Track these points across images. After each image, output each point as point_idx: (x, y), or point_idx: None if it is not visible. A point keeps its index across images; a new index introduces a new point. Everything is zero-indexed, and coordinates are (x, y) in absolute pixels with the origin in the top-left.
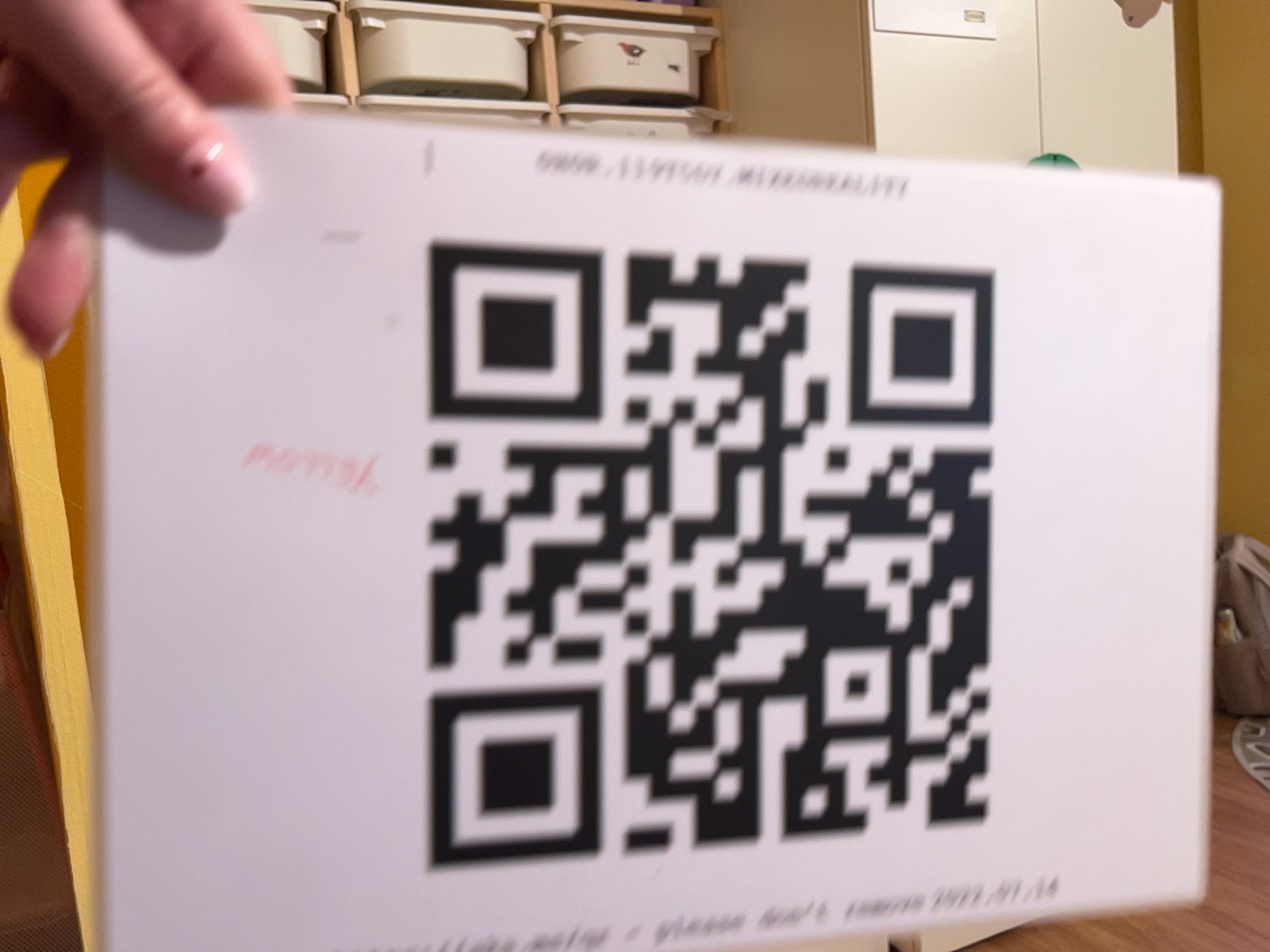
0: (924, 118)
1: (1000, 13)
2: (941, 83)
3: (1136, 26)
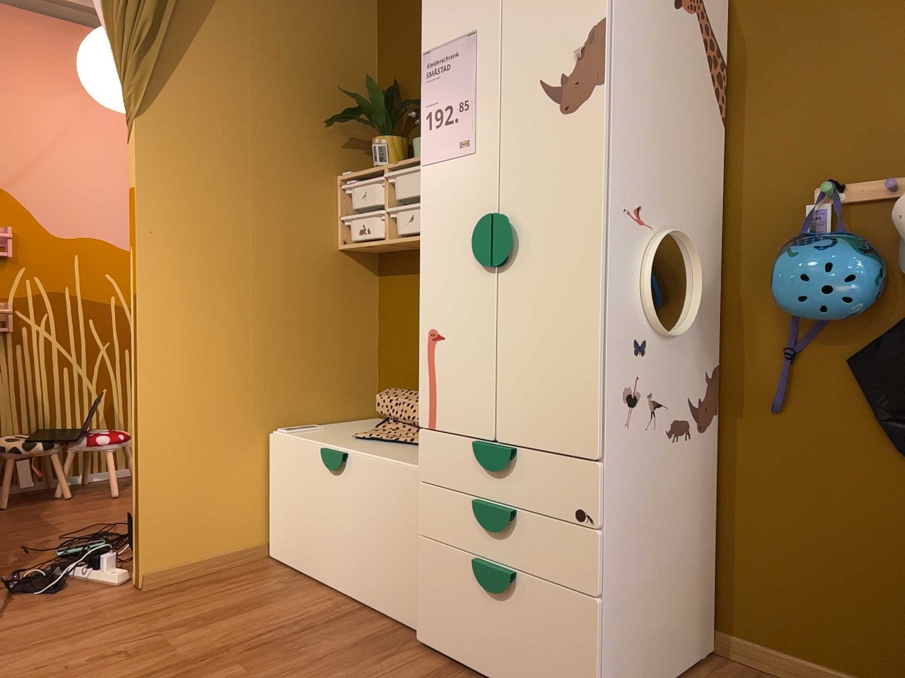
0: (439, 203)
1: (477, 137)
2: (447, 183)
3: (569, 113)
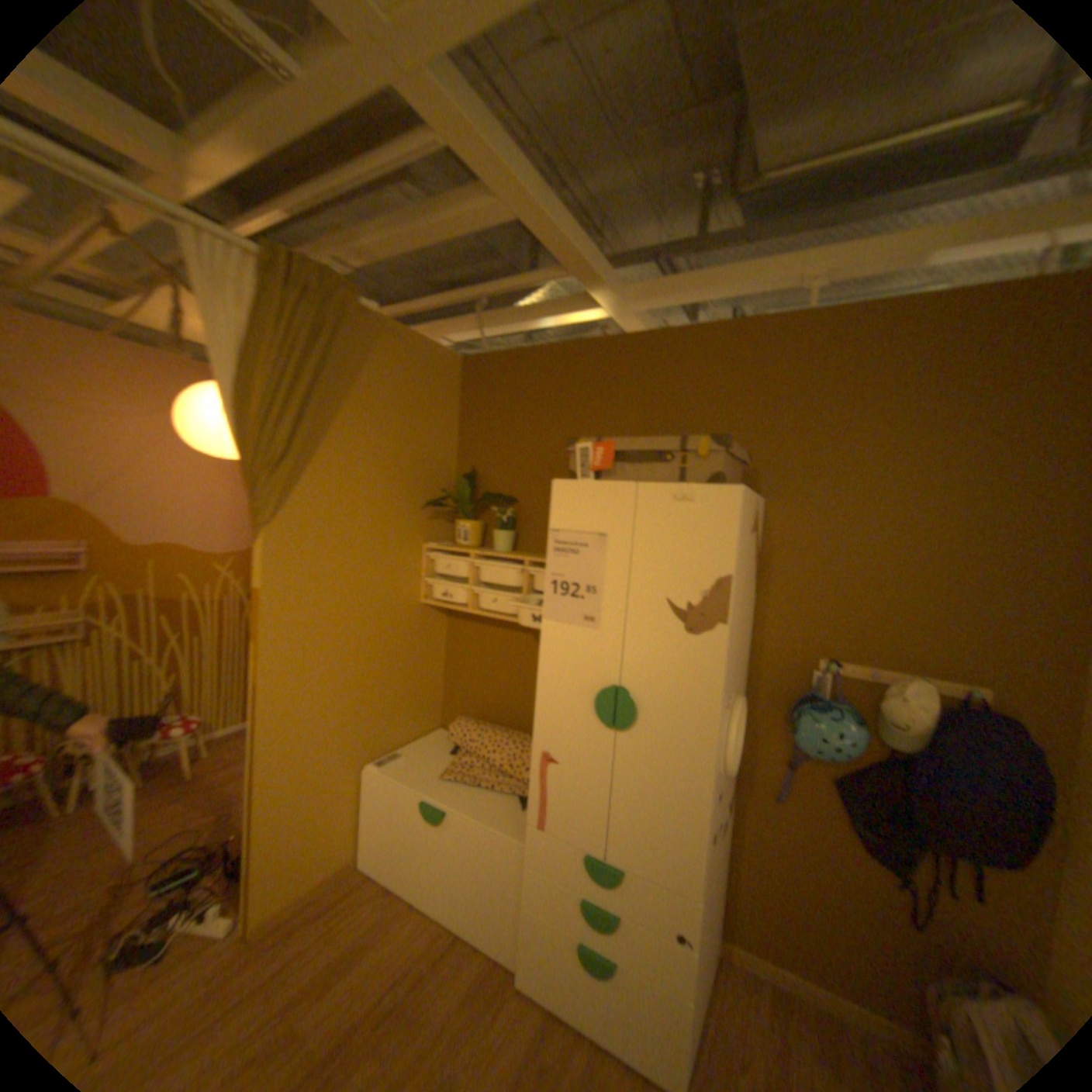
0: (559, 655)
1: (601, 618)
2: (568, 643)
3: (692, 634)
